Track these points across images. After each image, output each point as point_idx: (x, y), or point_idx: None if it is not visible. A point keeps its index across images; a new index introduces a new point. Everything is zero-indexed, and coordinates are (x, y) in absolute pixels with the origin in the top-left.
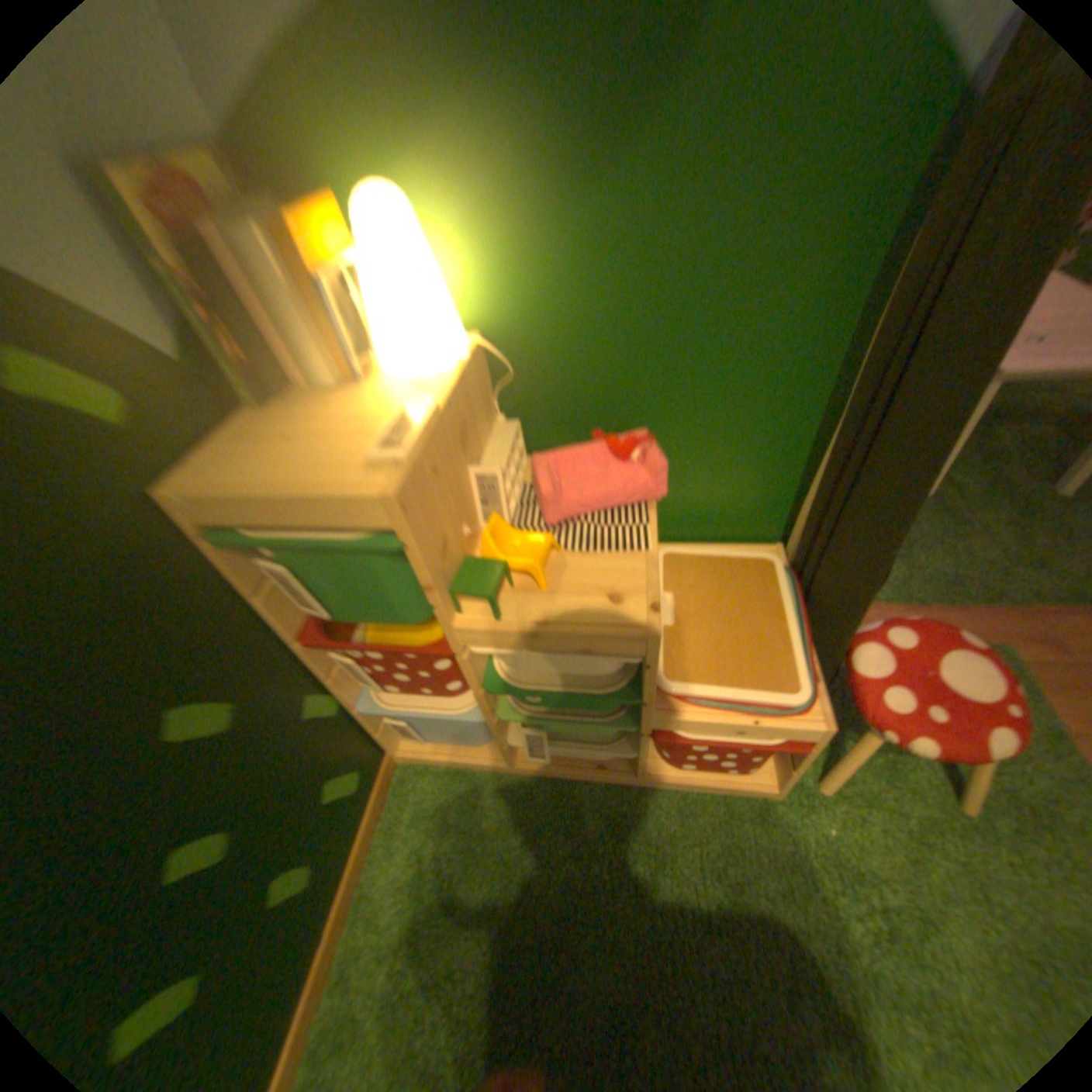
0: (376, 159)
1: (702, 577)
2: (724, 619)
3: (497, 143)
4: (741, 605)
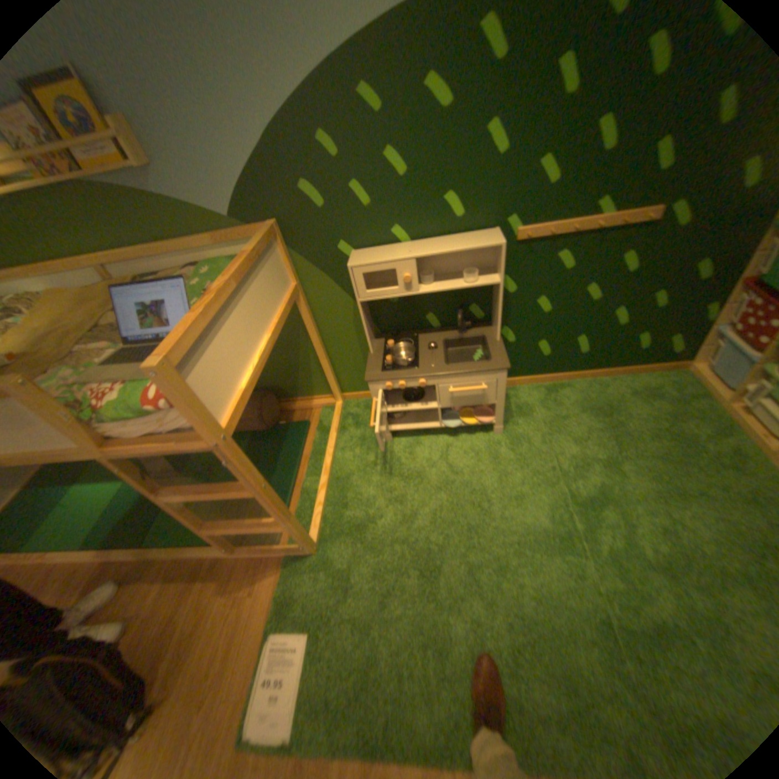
0: None
1: None
2: None
3: None
4: None
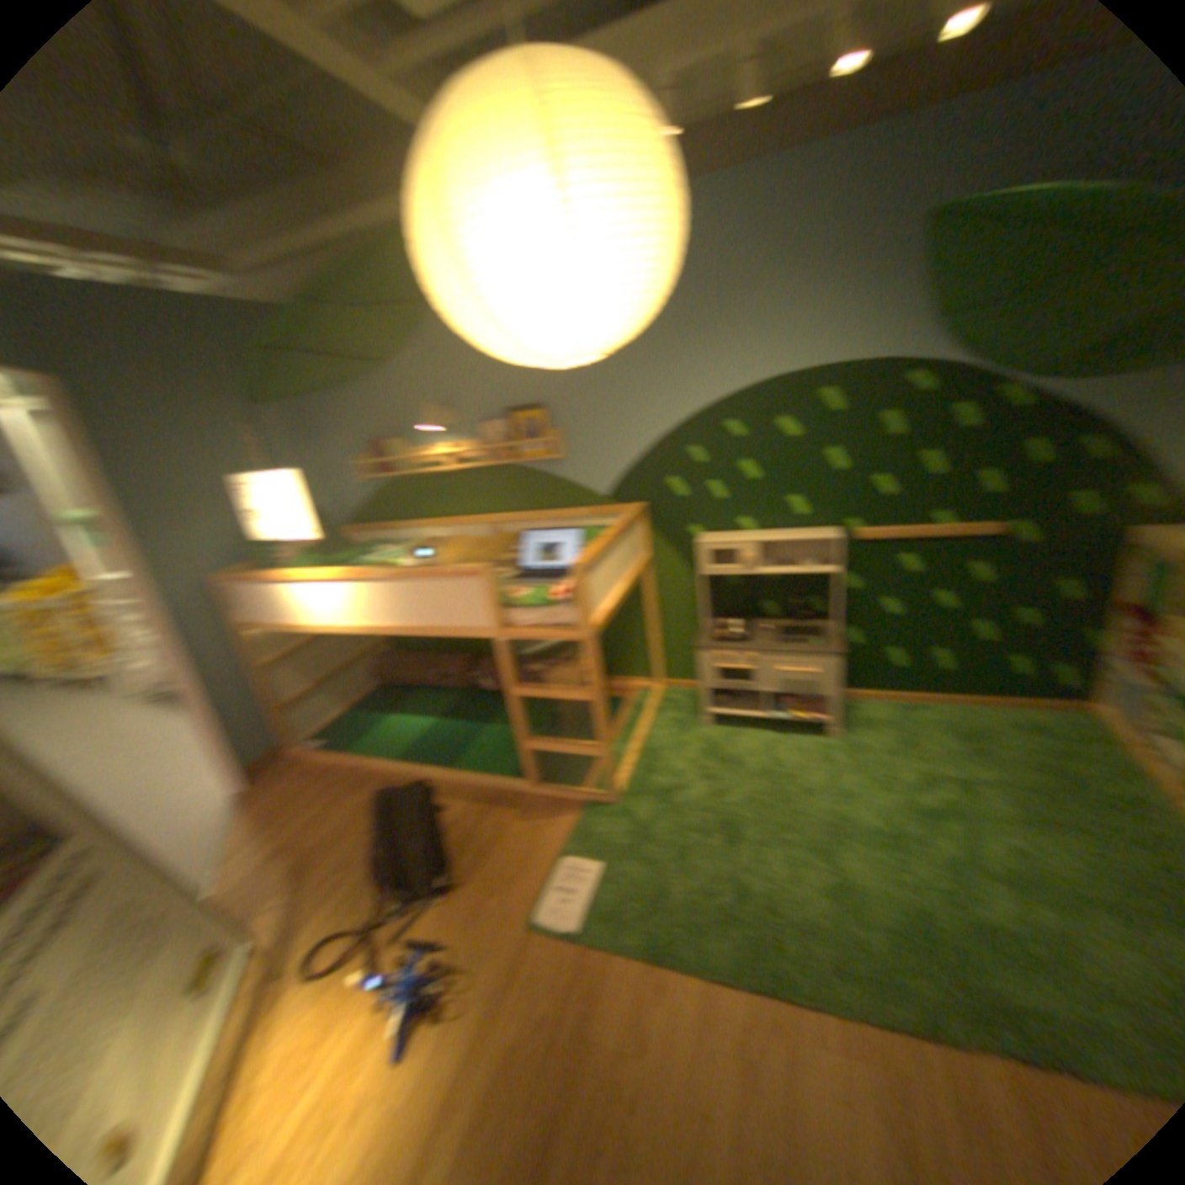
0: None
1: None
2: None
3: None
4: None
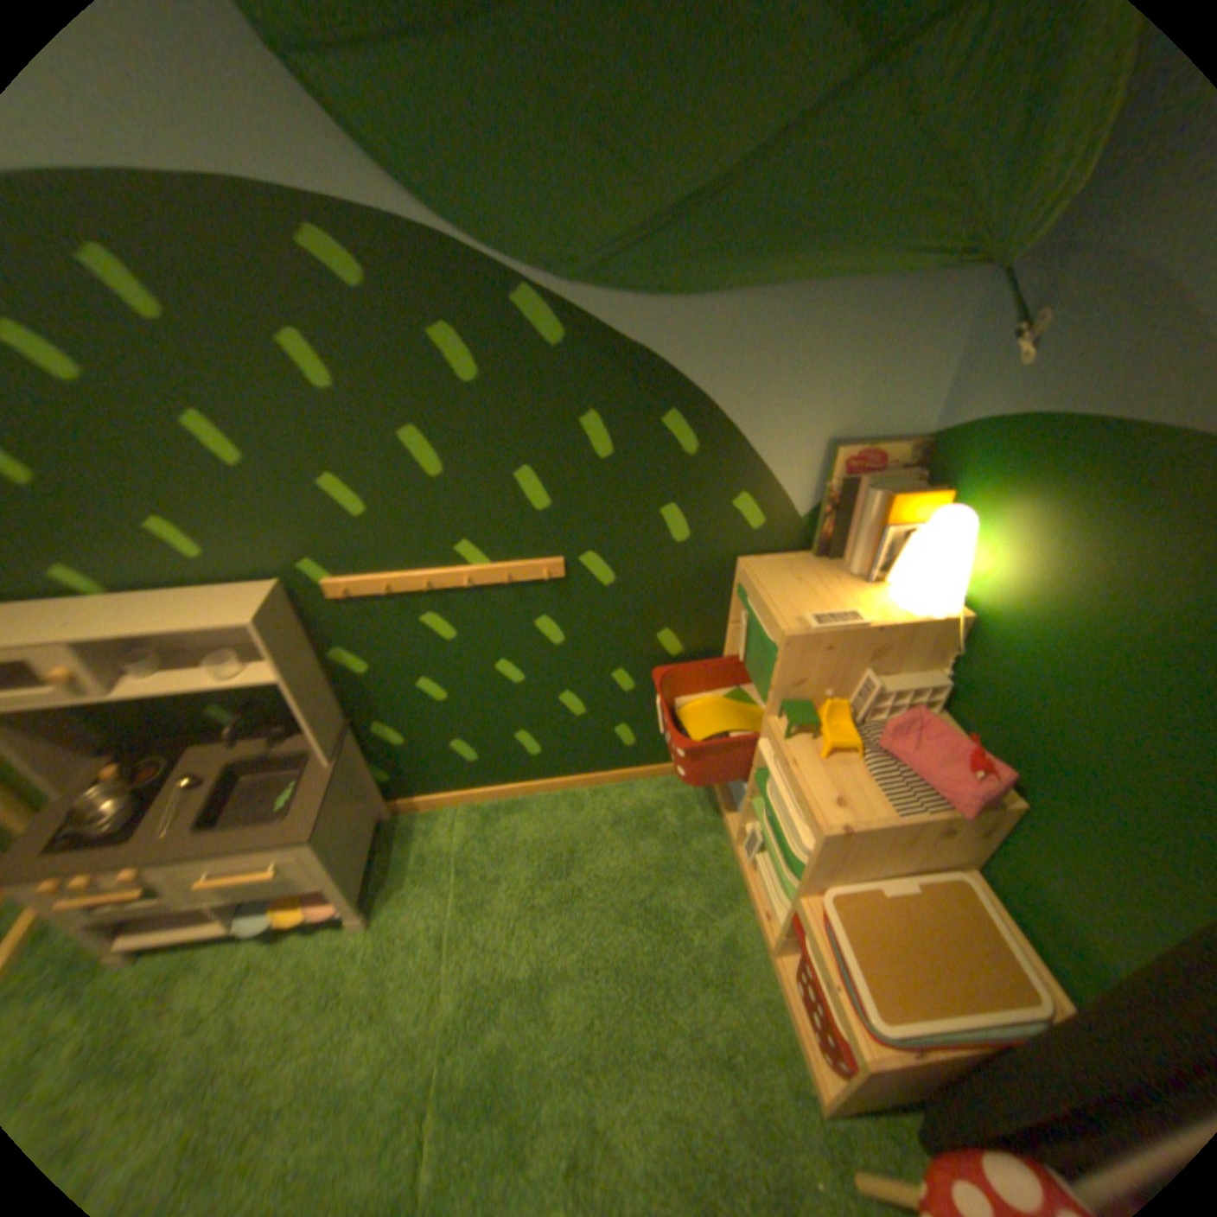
0: (993, 490)
1: (963, 926)
2: (924, 951)
3: (1064, 531)
4: (952, 969)
